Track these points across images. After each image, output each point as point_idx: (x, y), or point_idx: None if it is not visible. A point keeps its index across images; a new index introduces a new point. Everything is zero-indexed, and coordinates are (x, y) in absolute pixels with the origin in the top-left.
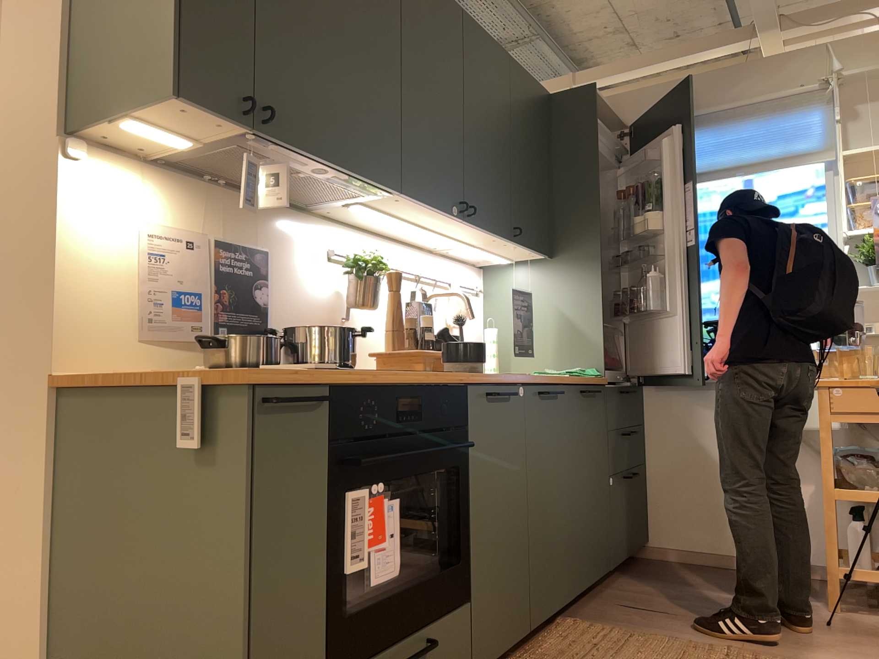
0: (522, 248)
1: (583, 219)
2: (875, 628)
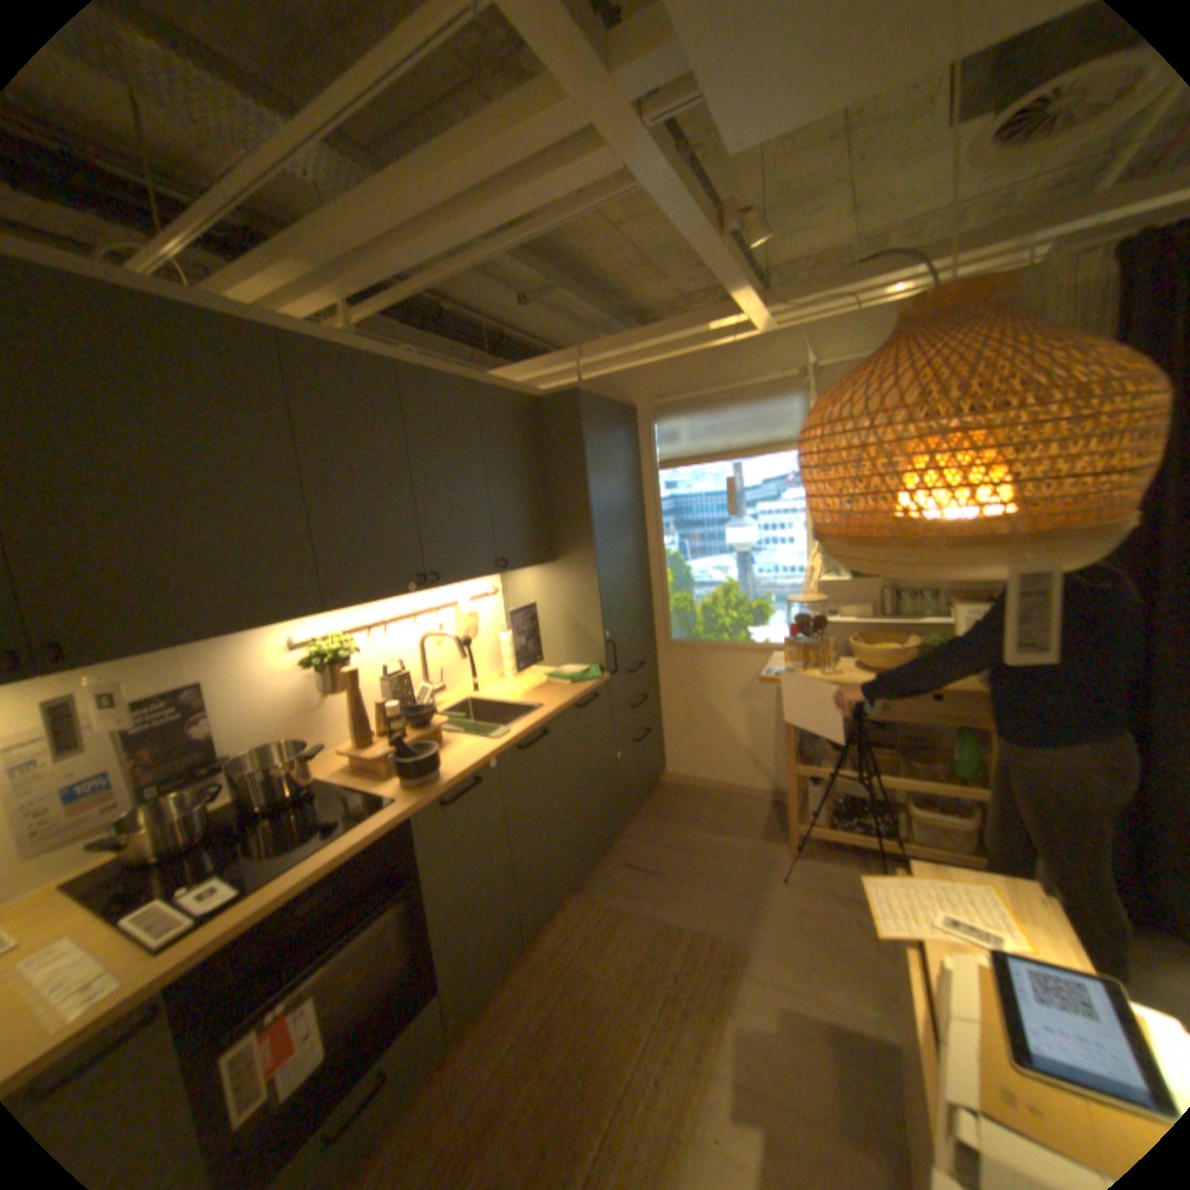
0: (516, 570)
1: (577, 528)
2: (821, 885)
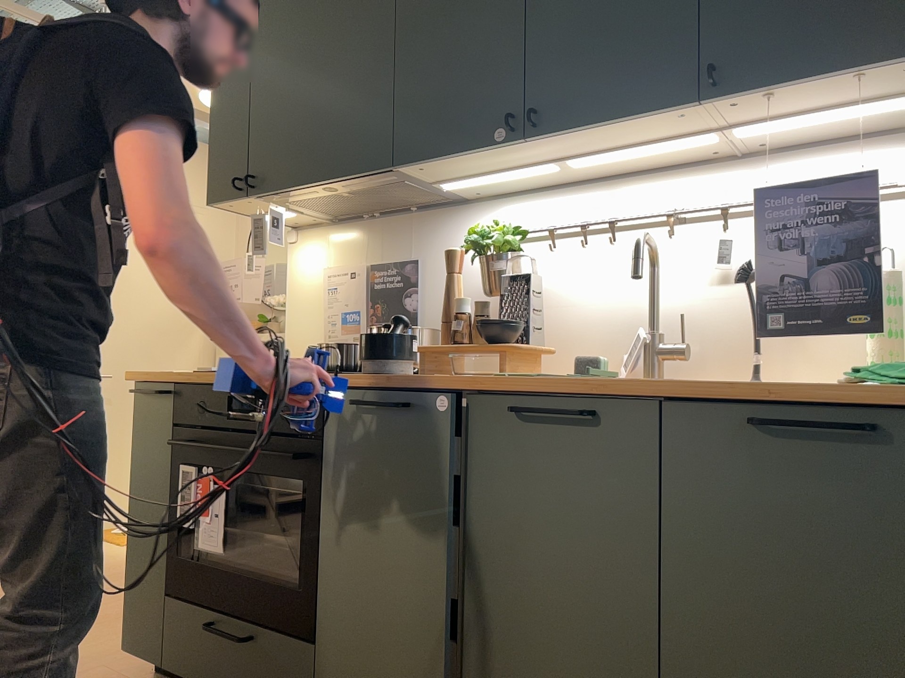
0: (806, 88)
1: None
2: None
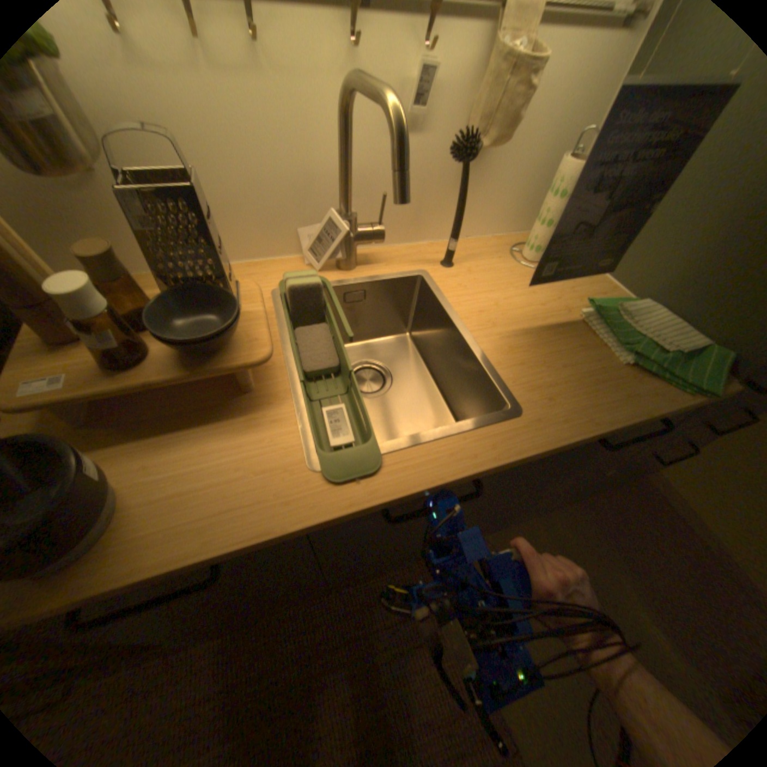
0: None
1: None
2: None
